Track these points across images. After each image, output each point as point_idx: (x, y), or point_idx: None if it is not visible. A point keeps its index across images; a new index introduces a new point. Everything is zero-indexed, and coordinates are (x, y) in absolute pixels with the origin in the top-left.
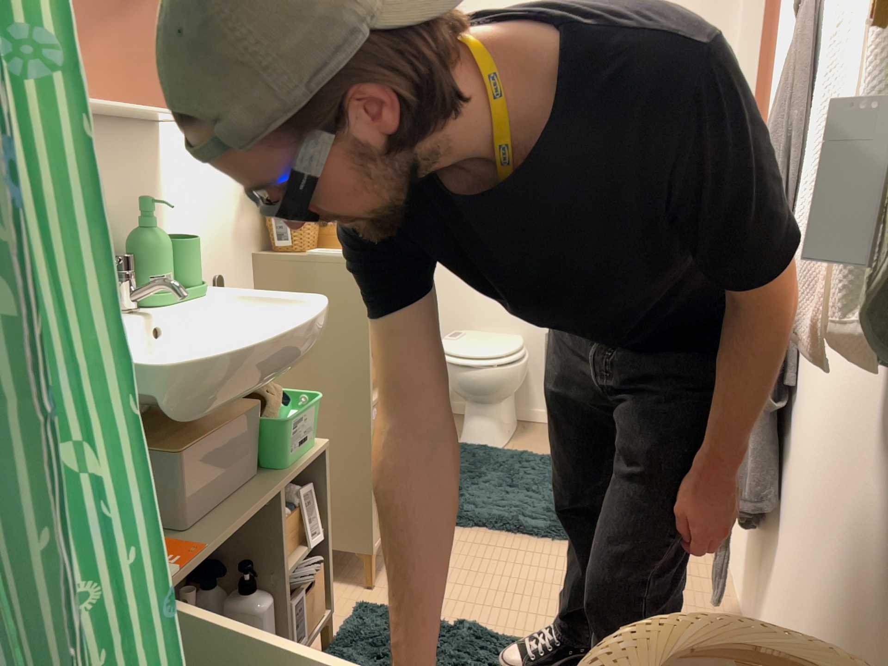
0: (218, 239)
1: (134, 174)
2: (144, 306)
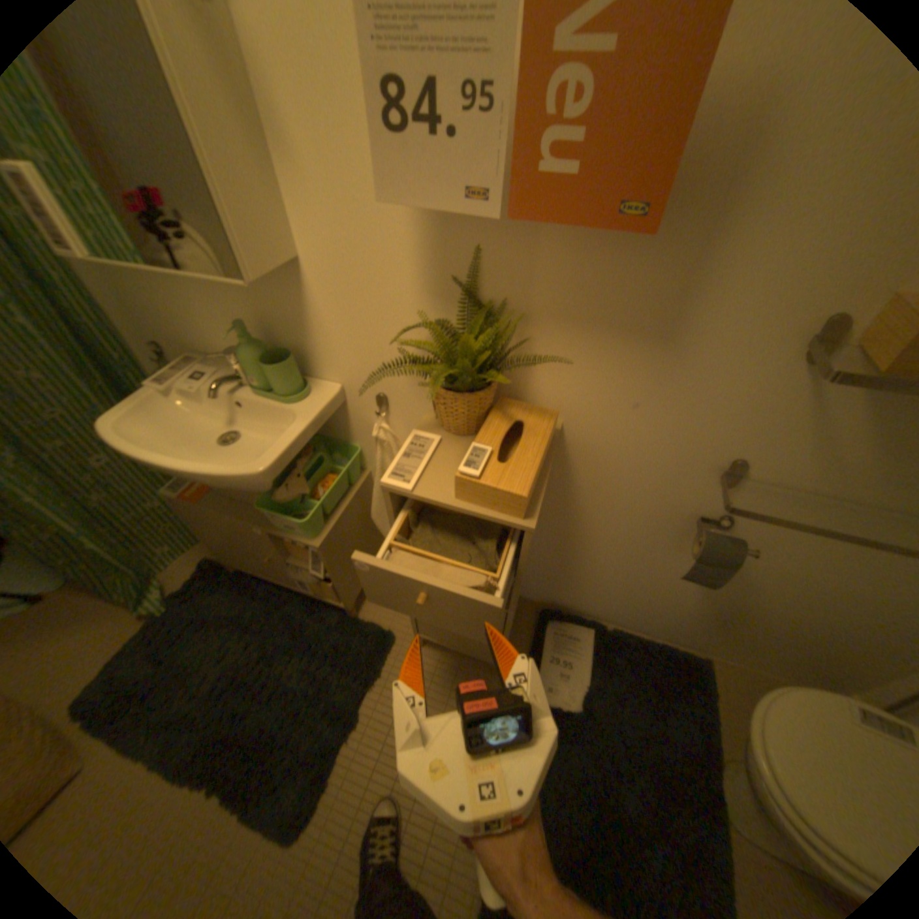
0: (375, 364)
1: (269, 293)
2: (246, 385)
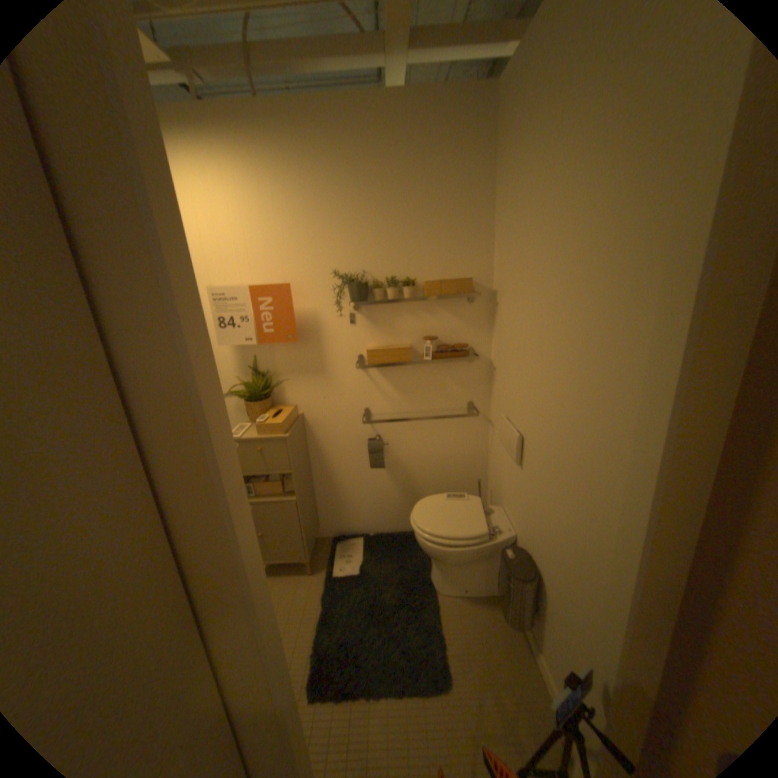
0: None
1: None
2: None
